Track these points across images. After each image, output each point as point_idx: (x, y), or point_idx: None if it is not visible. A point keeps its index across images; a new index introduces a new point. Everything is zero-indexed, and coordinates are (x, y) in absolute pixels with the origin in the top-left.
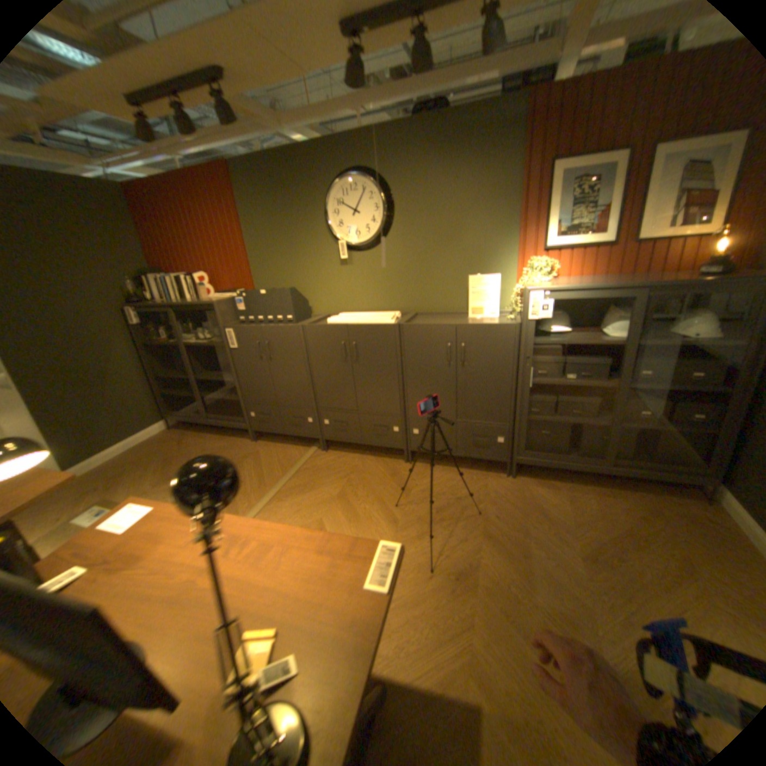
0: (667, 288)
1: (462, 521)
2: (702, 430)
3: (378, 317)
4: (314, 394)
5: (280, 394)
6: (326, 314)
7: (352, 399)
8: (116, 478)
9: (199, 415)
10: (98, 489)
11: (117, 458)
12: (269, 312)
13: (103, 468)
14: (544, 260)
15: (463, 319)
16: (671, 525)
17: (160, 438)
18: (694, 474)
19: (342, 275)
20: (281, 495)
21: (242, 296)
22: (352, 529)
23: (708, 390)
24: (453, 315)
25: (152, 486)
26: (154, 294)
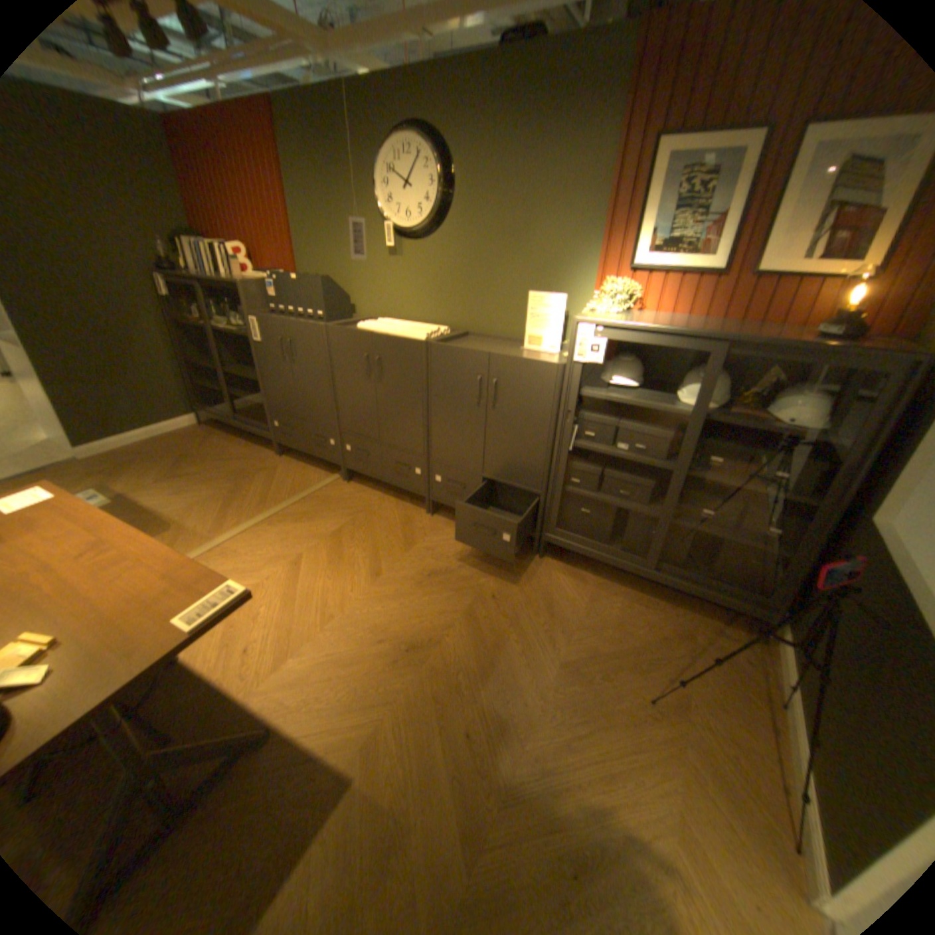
0: (754, 348)
1: (449, 592)
2: (771, 550)
3: (415, 329)
4: (336, 412)
5: (301, 404)
6: (370, 316)
7: (373, 426)
8: (123, 464)
9: (226, 413)
10: (101, 472)
11: (135, 443)
12: (299, 302)
13: (116, 452)
14: (623, 283)
15: (516, 349)
16: (695, 656)
17: (186, 431)
18: (751, 603)
19: (389, 267)
20: (273, 519)
21: (271, 277)
22: (326, 571)
23: (788, 499)
24: (509, 342)
25: (152, 481)
26: (187, 261)
